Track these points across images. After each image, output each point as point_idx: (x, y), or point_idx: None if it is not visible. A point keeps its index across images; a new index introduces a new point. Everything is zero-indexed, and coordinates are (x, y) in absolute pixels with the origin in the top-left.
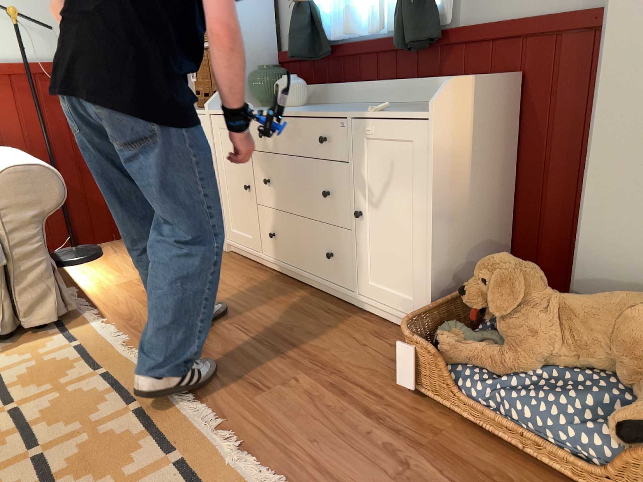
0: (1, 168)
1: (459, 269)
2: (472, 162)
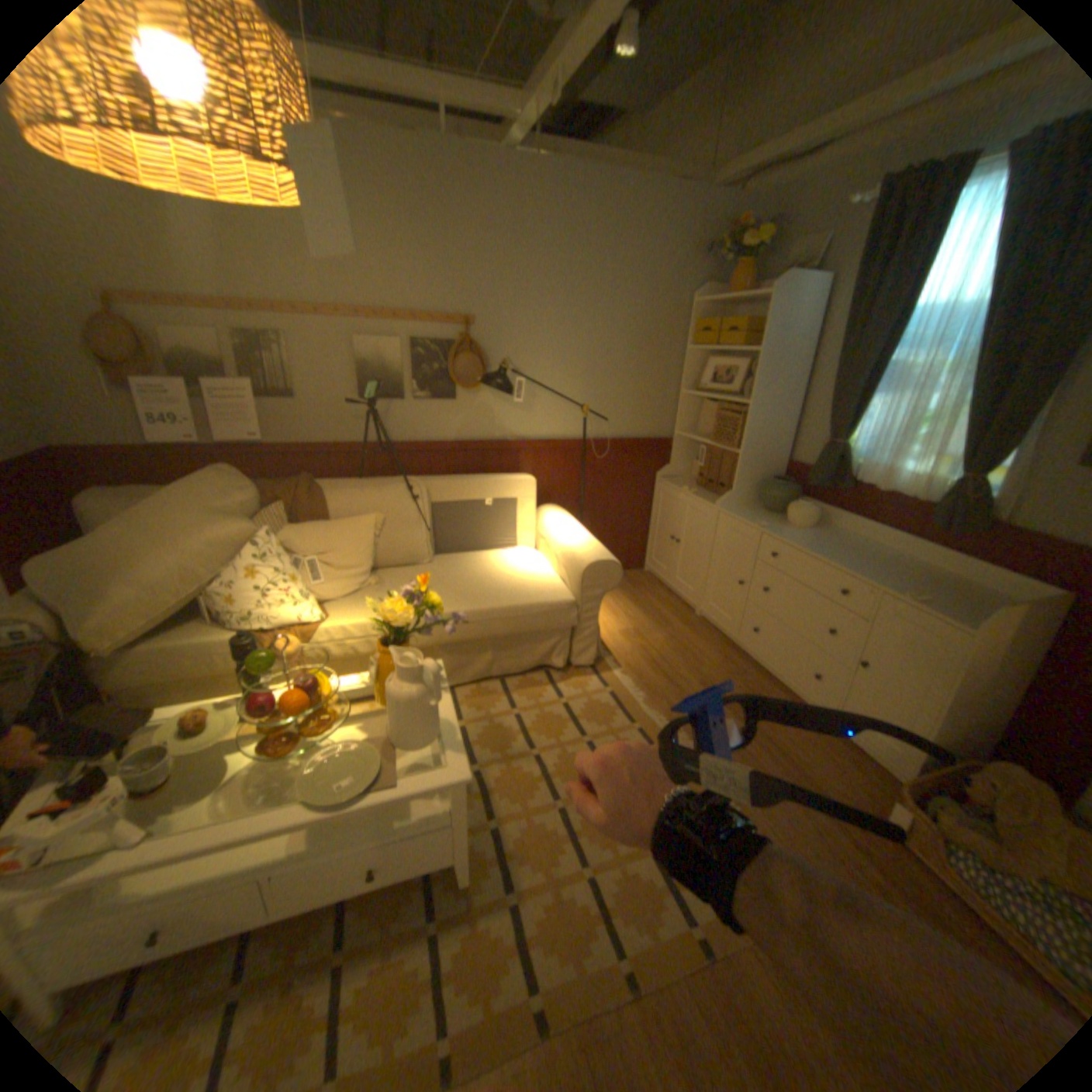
0: (585, 559)
1: (956, 745)
2: (1001, 668)
